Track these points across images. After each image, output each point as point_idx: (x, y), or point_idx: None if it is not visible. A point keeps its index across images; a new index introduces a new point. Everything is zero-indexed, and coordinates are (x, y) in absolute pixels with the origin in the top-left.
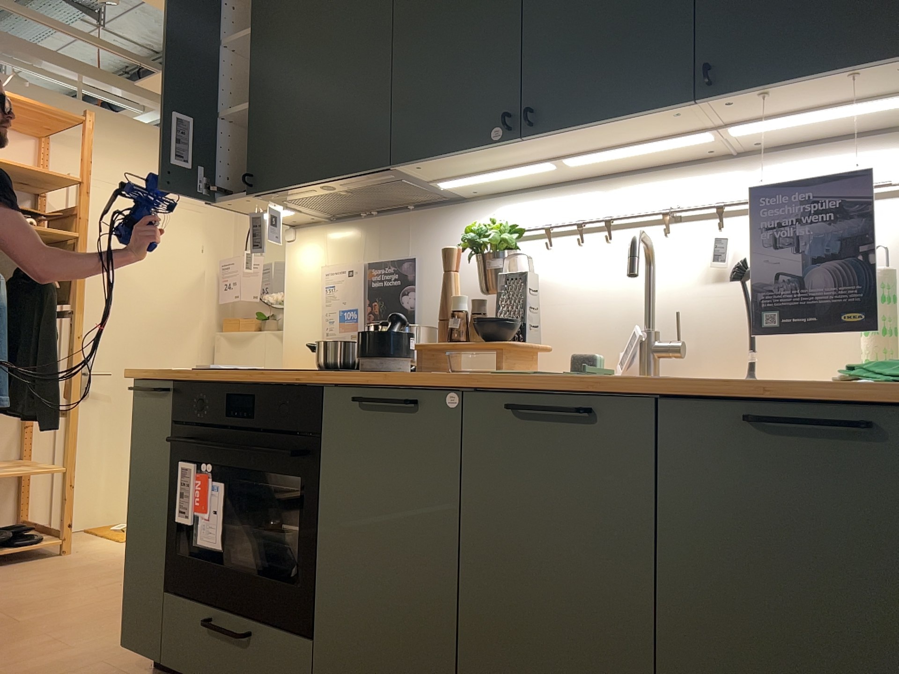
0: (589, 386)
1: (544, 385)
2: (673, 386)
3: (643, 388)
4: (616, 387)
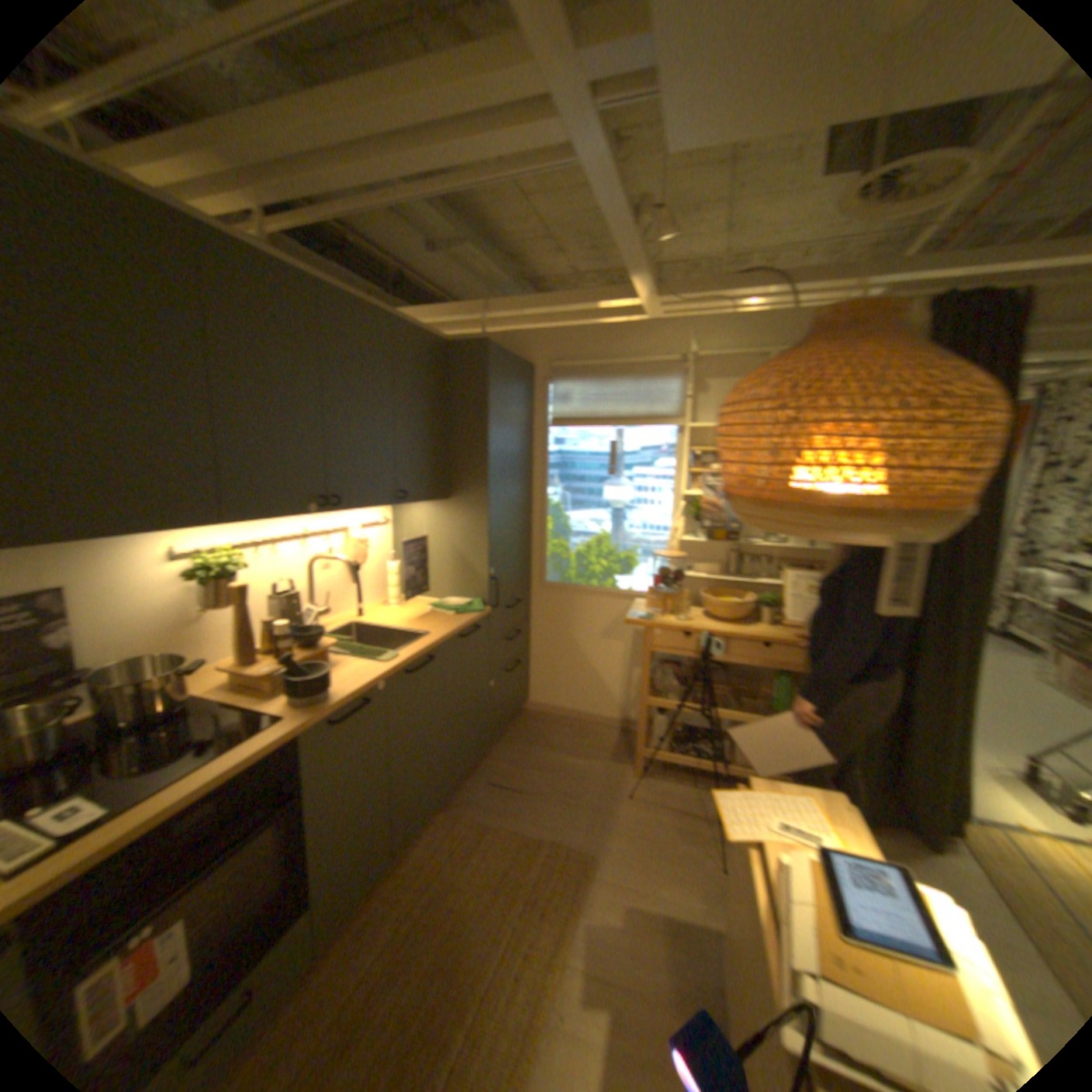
0: (430, 648)
1: (412, 656)
2: (450, 636)
3: (443, 641)
4: (437, 645)
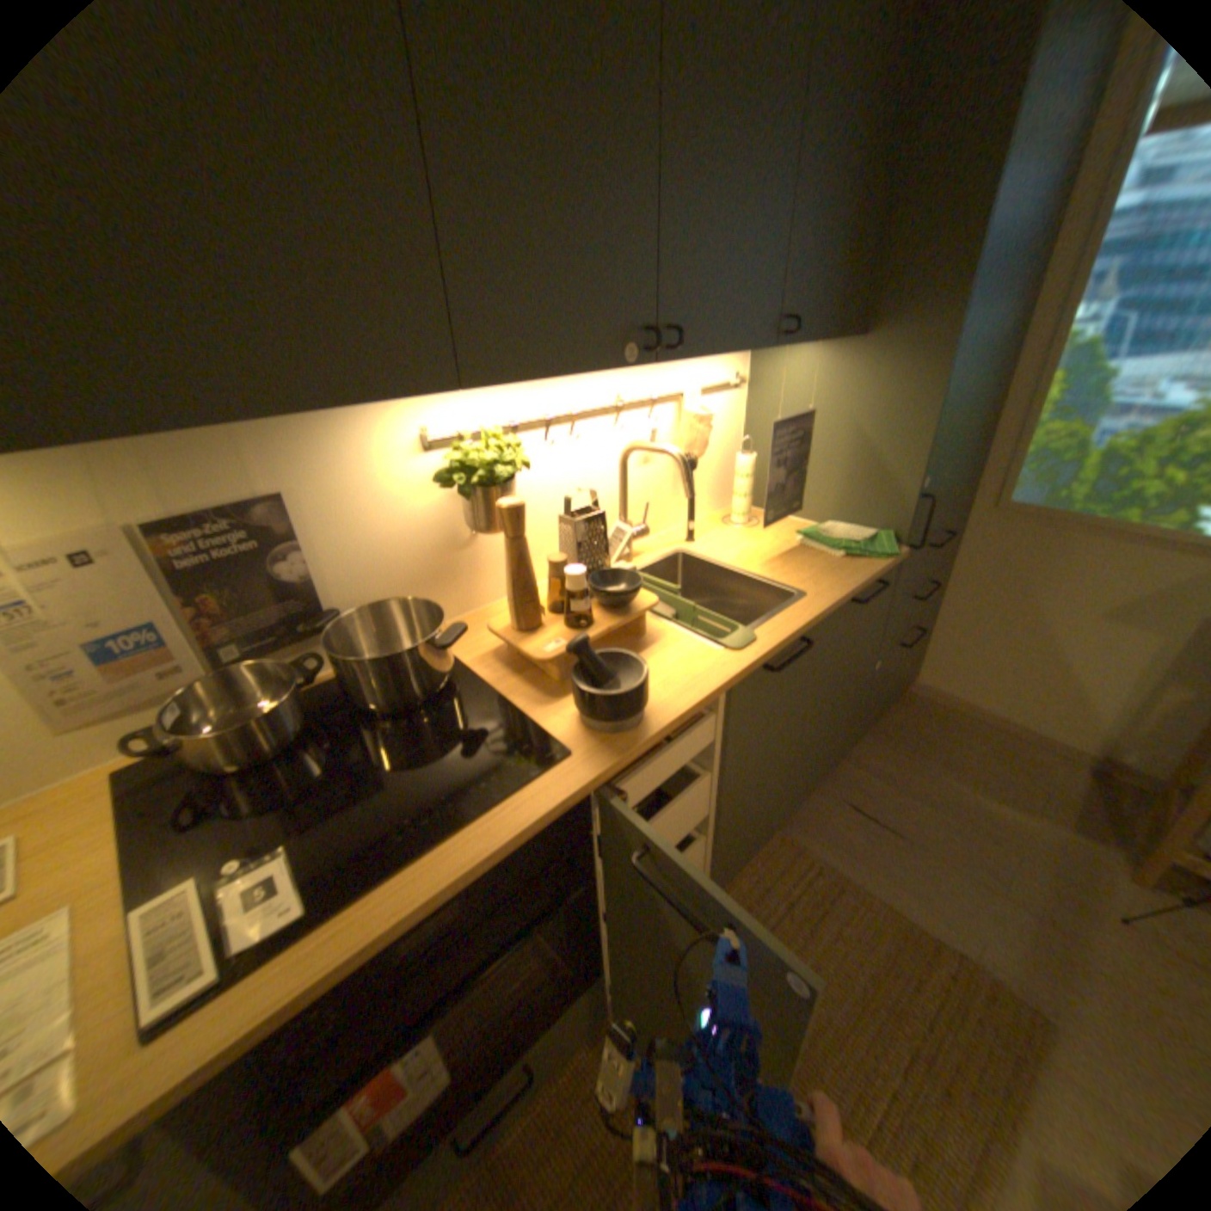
0: (807, 626)
1: (777, 639)
2: (841, 603)
3: (829, 611)
4: (819, 618)
